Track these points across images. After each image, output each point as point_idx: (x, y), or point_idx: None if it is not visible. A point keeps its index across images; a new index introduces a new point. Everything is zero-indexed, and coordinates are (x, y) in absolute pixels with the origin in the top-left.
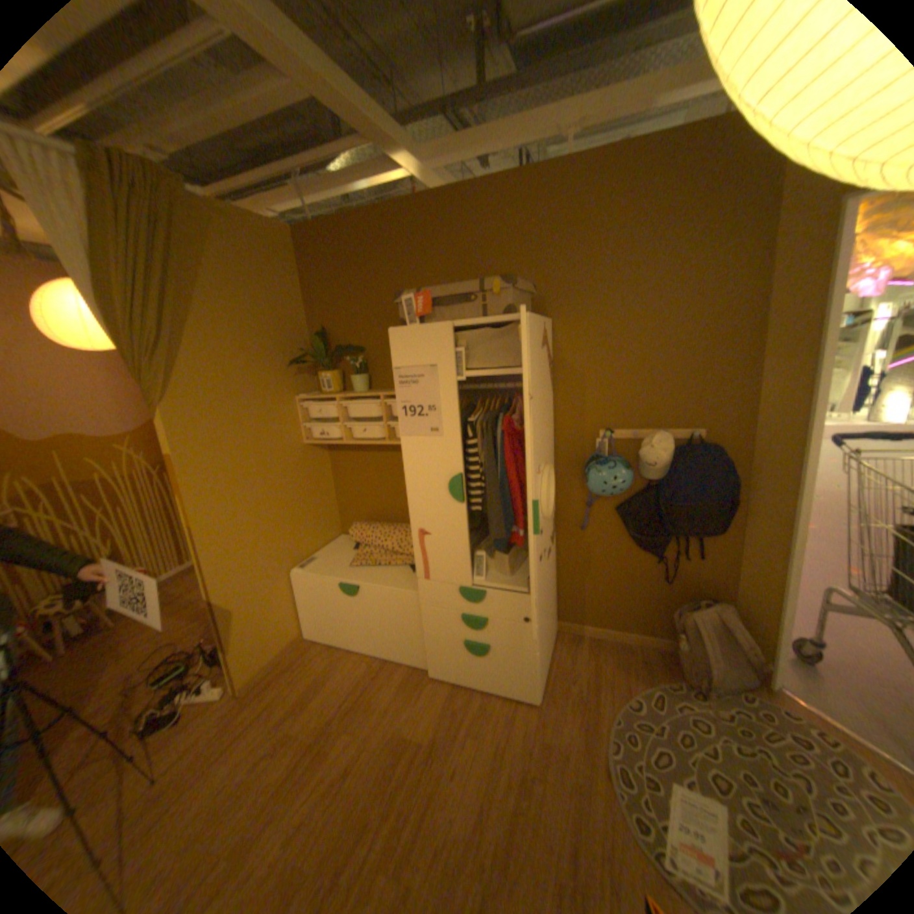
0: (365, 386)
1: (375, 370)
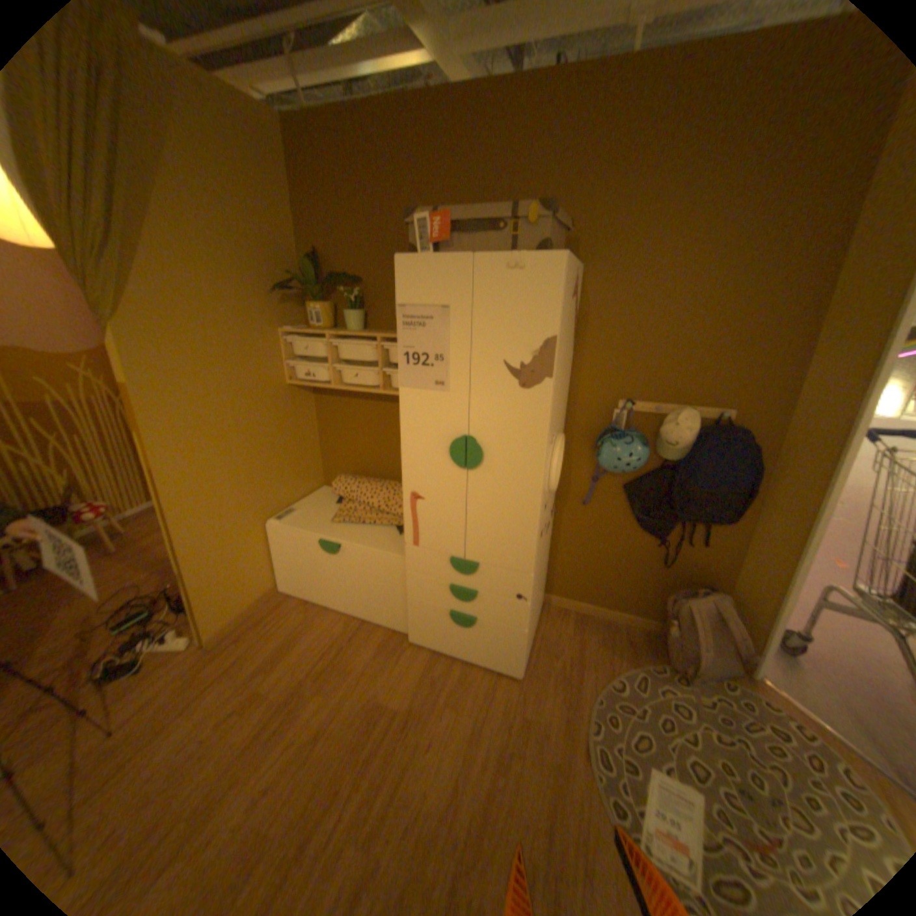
0: (360, 324)
1: (372, 307)
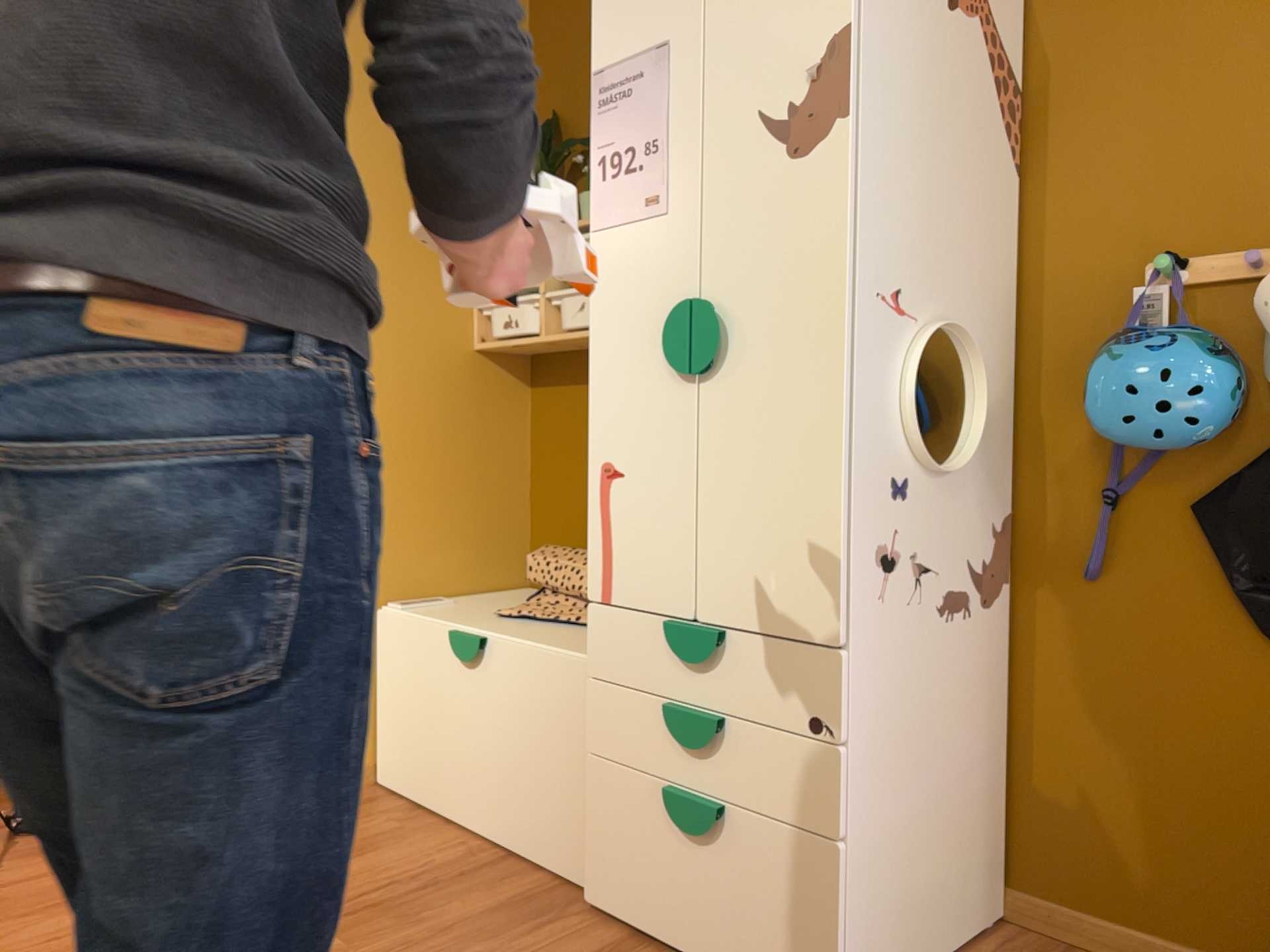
0: None
1: None
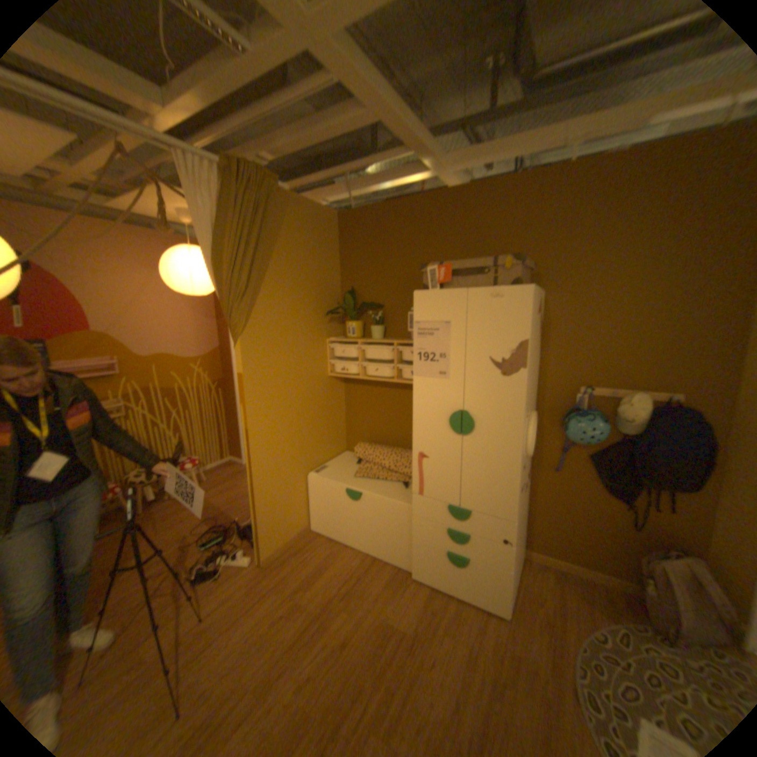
0: (381, 335)
1: (389, 323)
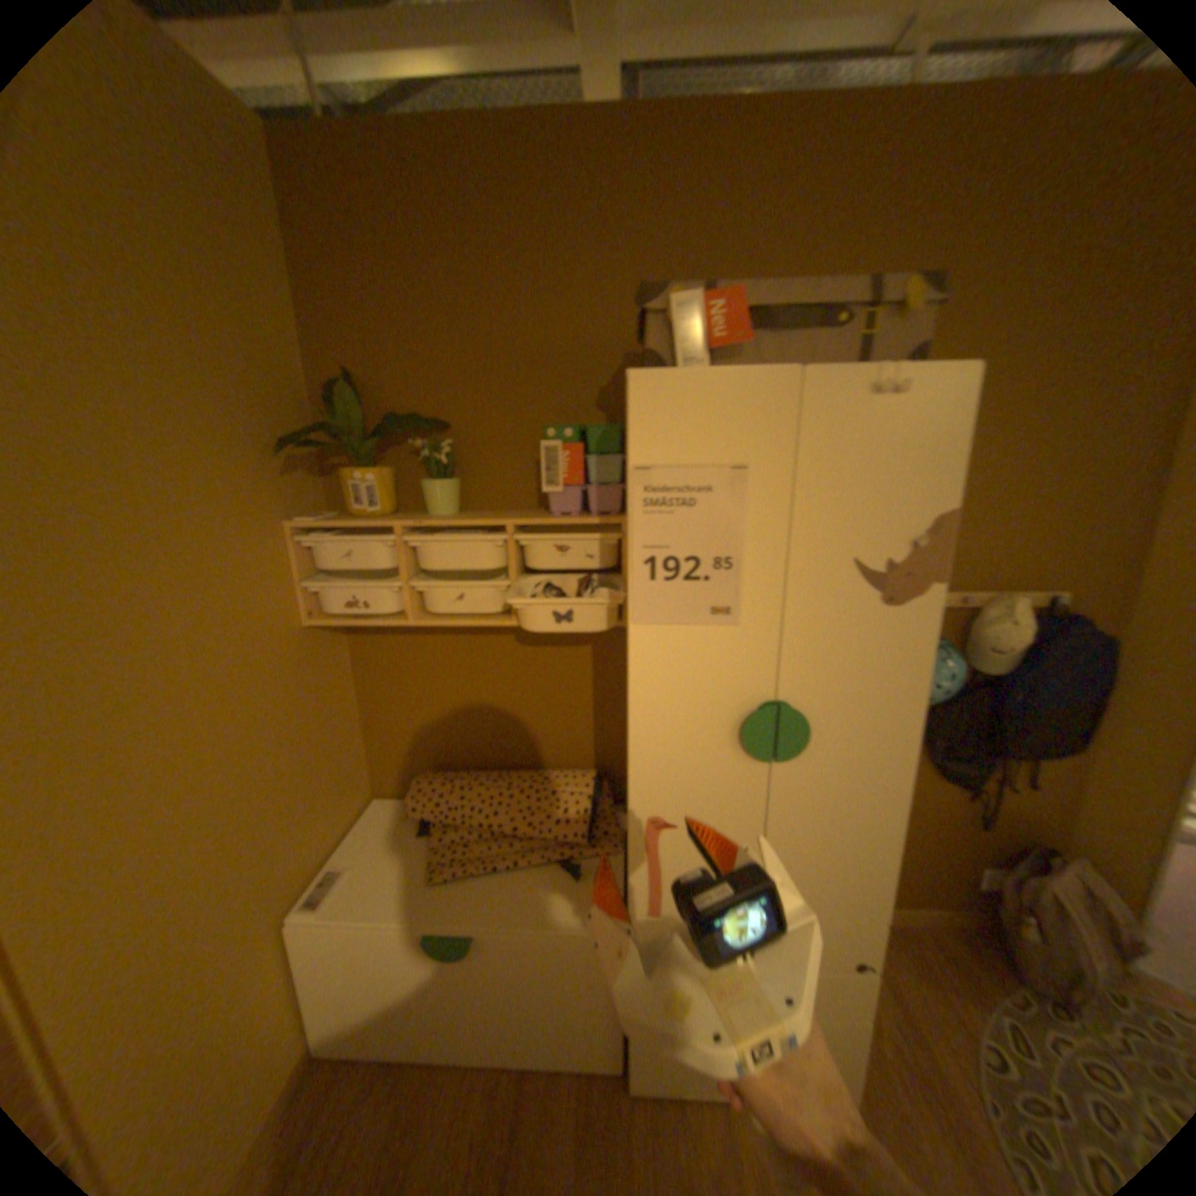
0: (456, 502)
1: (472, 469)
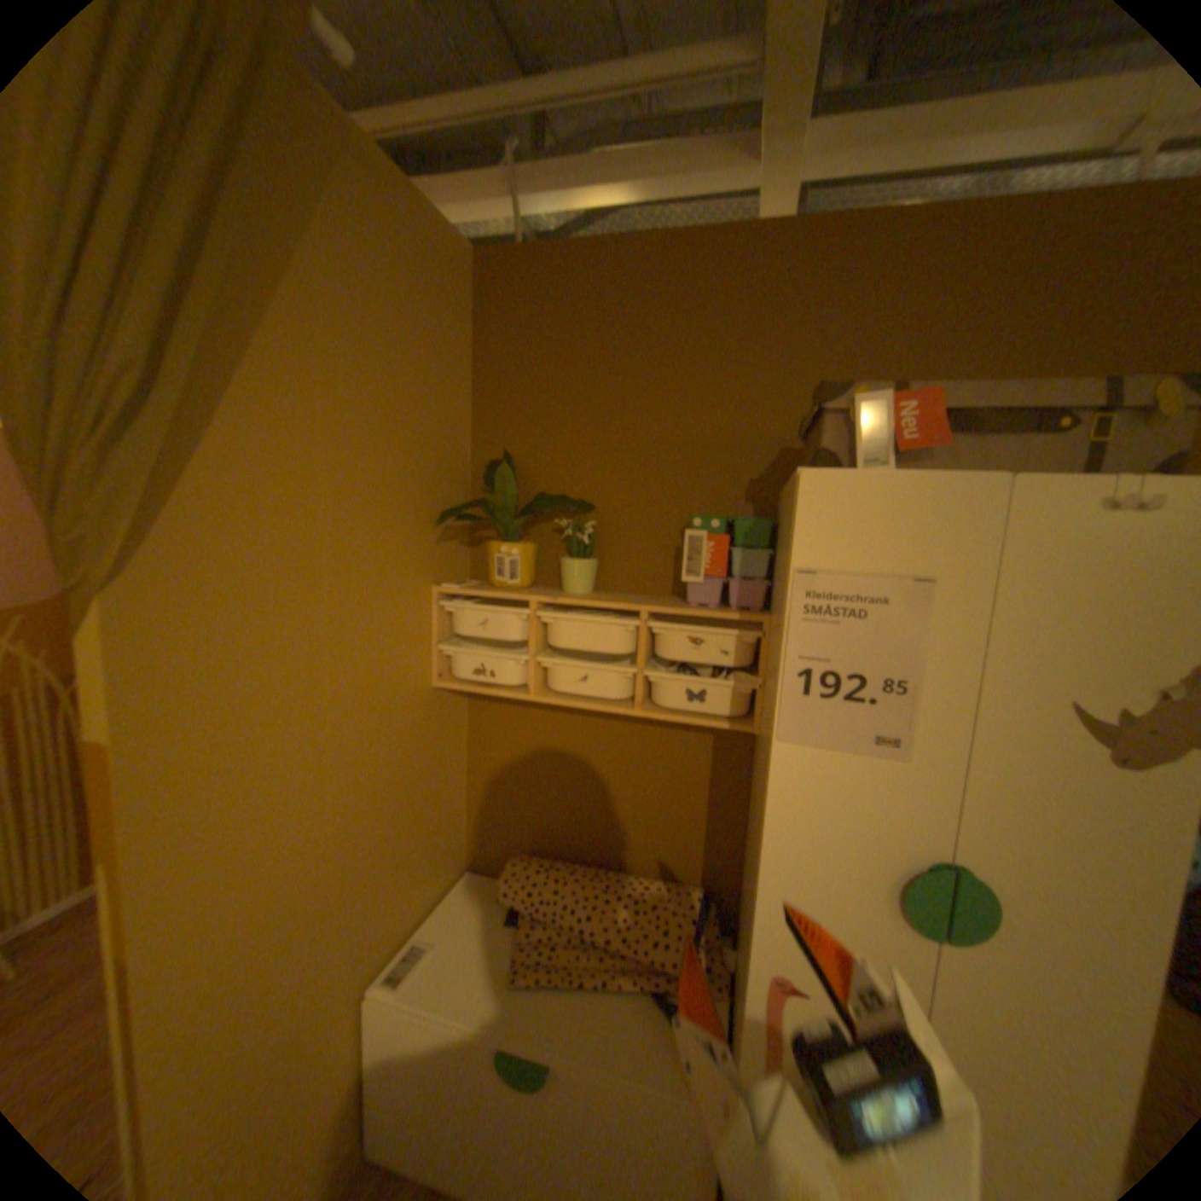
0: (592, 582)
1: (610, 551)
